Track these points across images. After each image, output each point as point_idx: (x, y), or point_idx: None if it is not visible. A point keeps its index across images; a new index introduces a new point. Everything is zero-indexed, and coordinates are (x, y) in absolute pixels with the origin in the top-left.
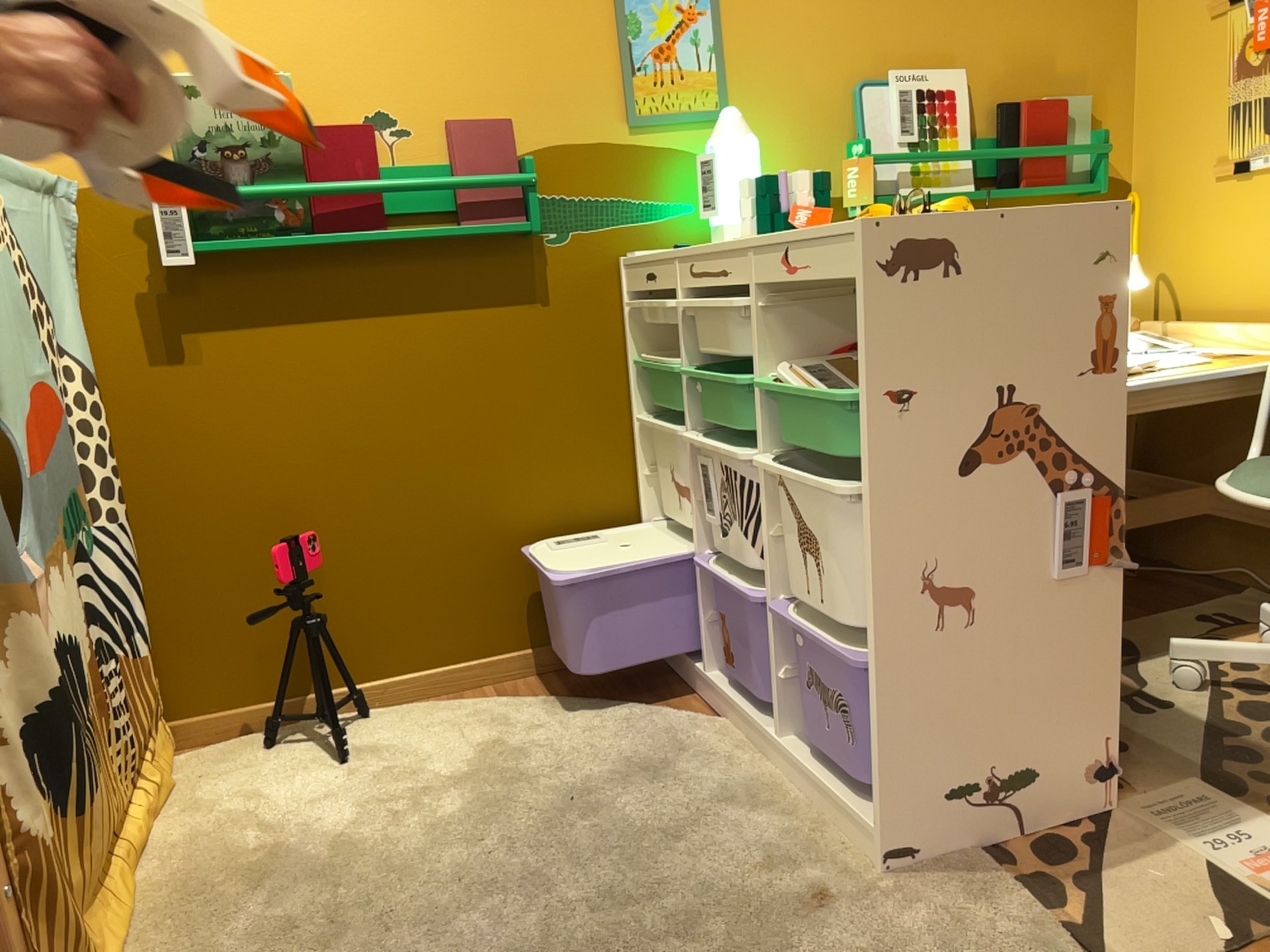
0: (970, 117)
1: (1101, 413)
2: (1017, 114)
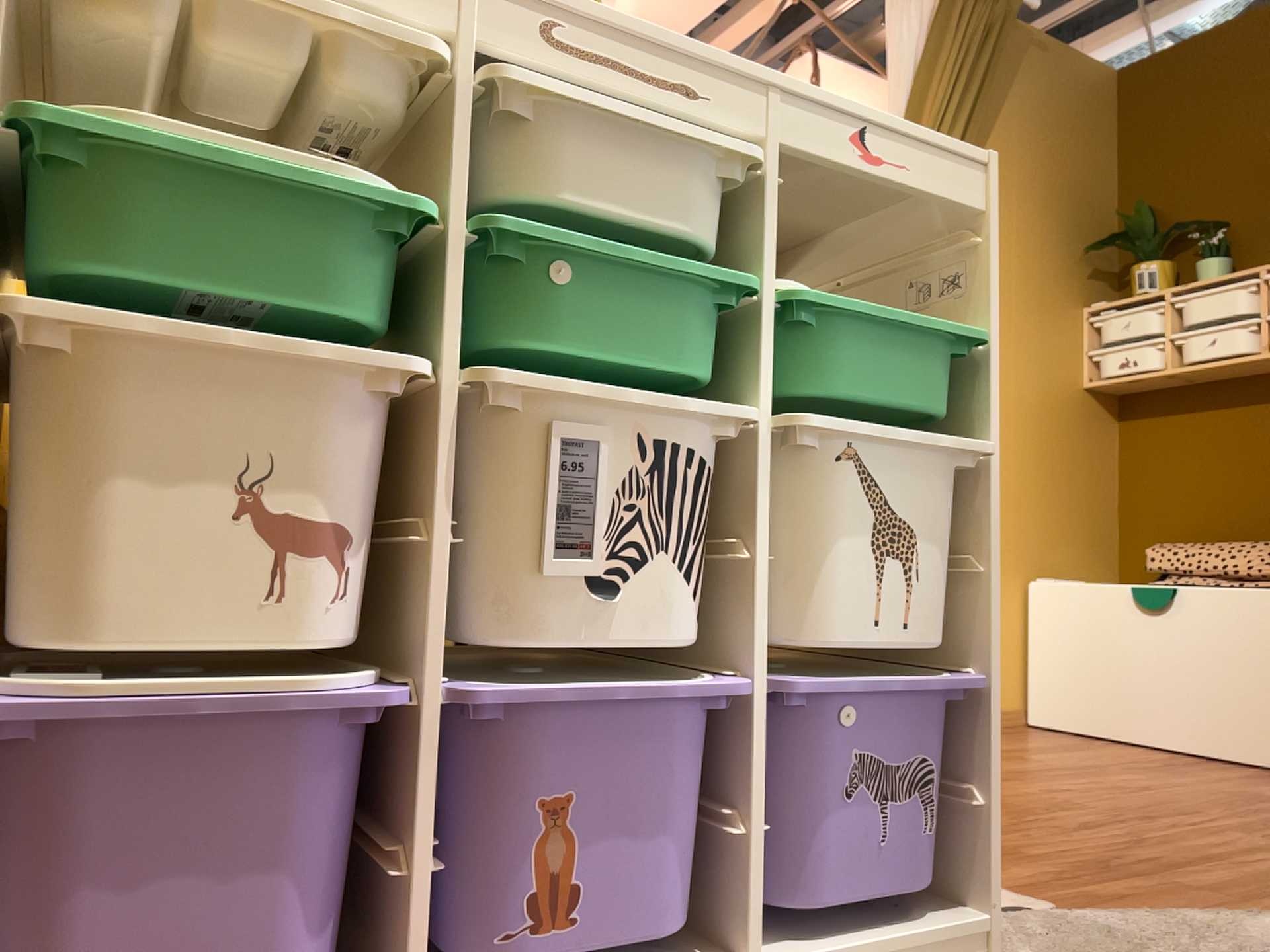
0: None
1: None
2: None
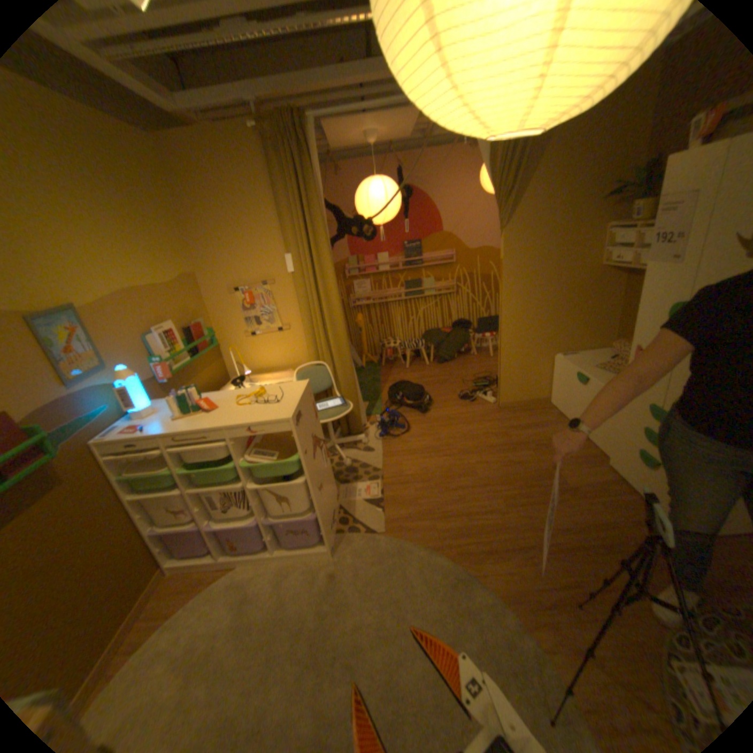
0: (179, 335)
1: (319, 427)
2: (190, 330)
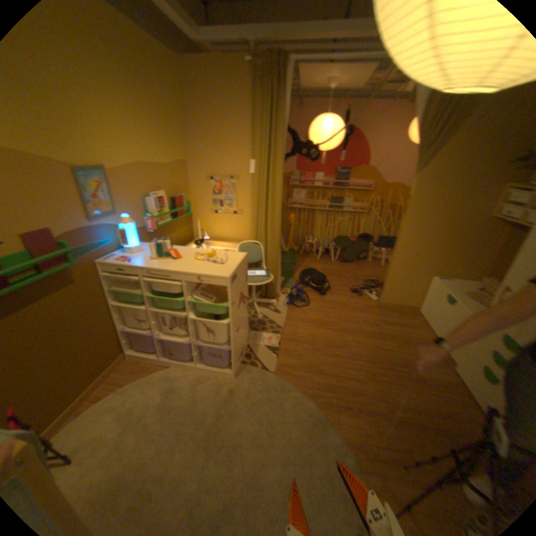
0: (166, 202)
1: (246, 287)
2: (174, 200)
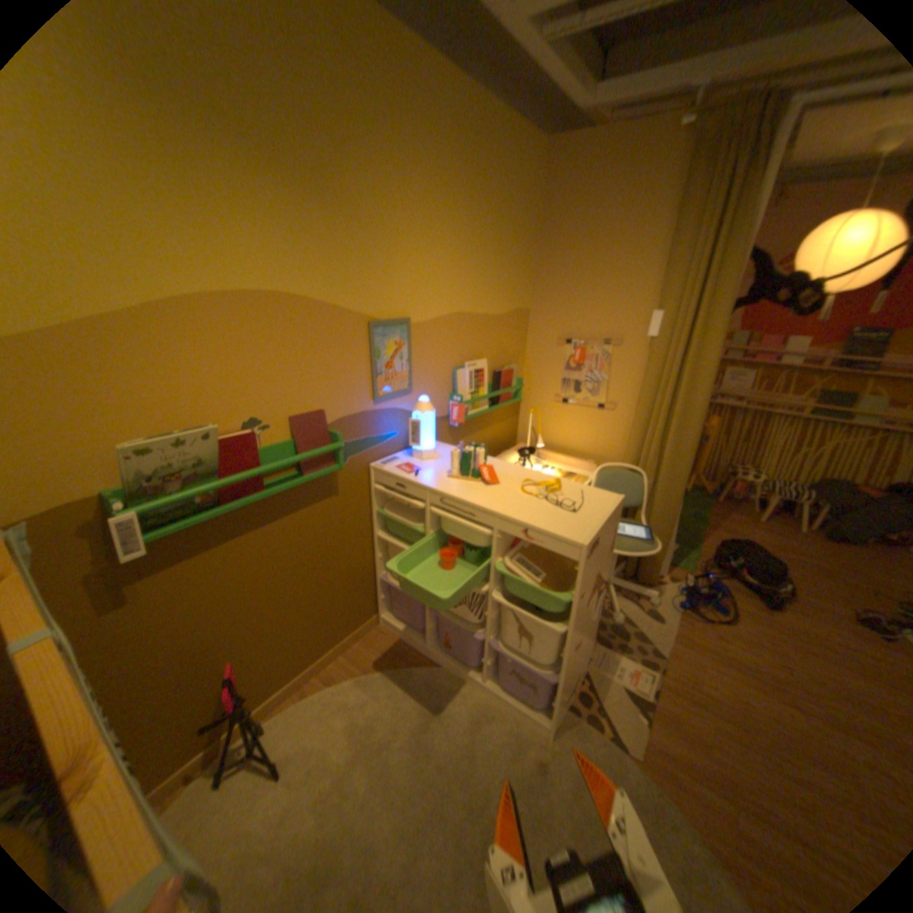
0: (487, 378)
1: (609, 564)
2: (500, 376)
